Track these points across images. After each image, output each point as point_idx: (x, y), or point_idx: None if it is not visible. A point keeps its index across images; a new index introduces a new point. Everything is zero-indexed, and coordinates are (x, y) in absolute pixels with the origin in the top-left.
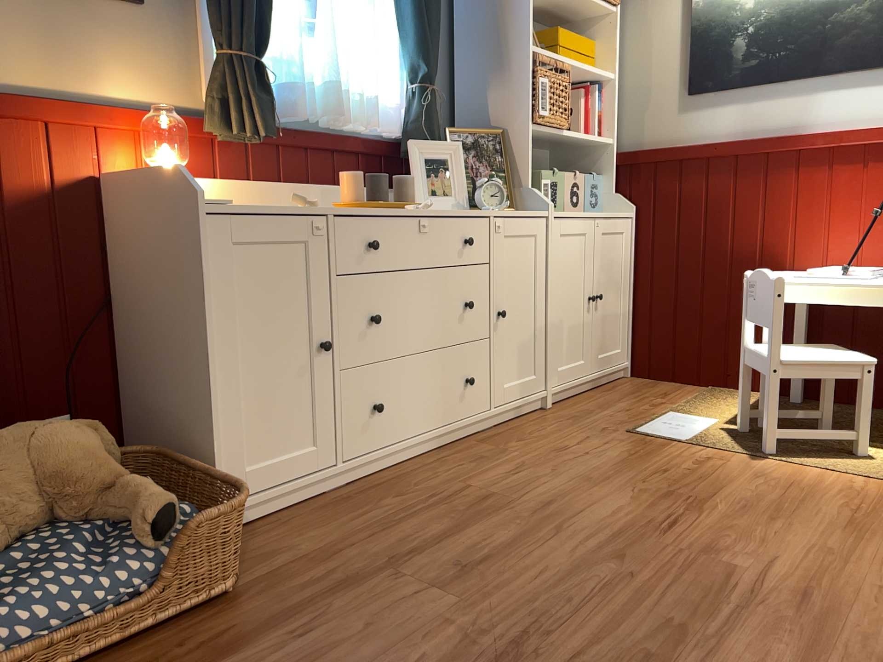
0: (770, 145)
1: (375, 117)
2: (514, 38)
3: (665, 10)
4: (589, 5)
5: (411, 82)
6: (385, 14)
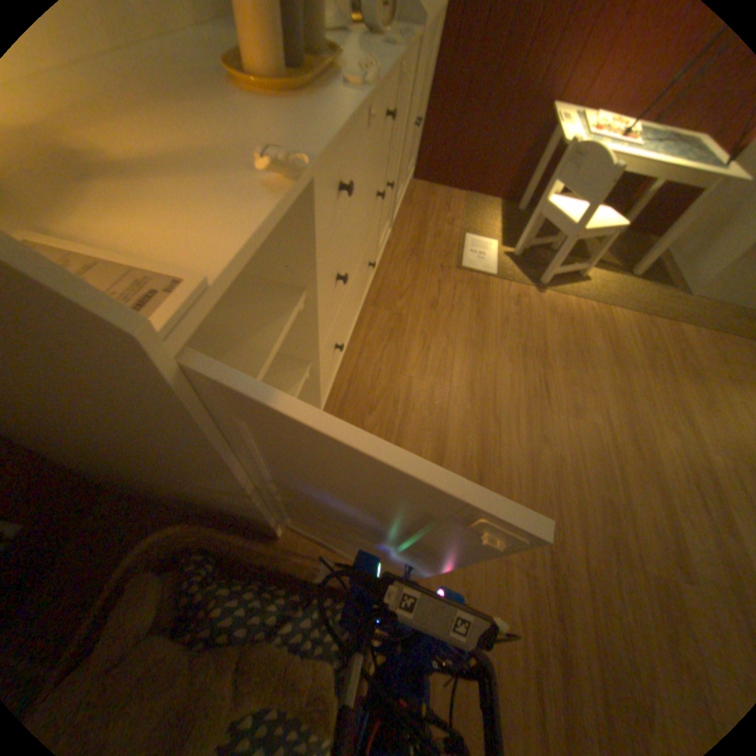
0: None
1: None
2: None
3: None
4: None
5: None
6: None
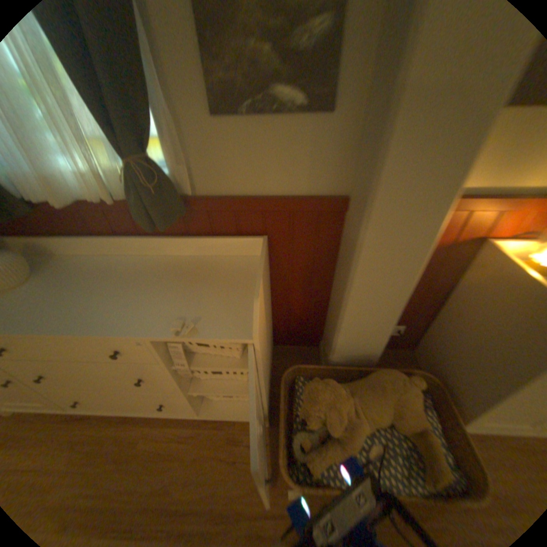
0: None
1: None
2: None
3: None
4: None
5: None
6: None
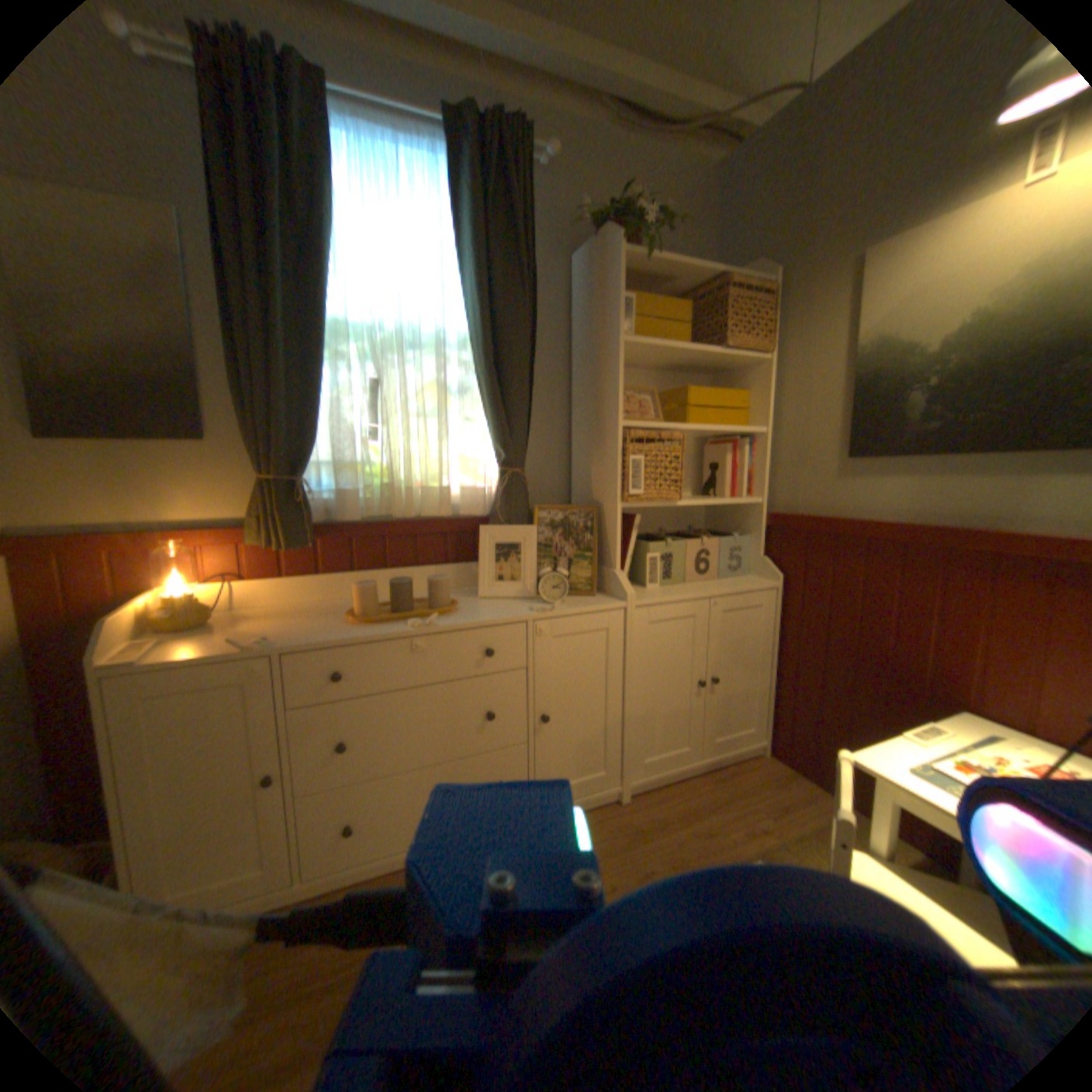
0: (956, 538)
1: (463, 499)
2: (608, 412)
3: (828, 353)
4: (730, 357)
5: (497, 464)
6: (473, 402)
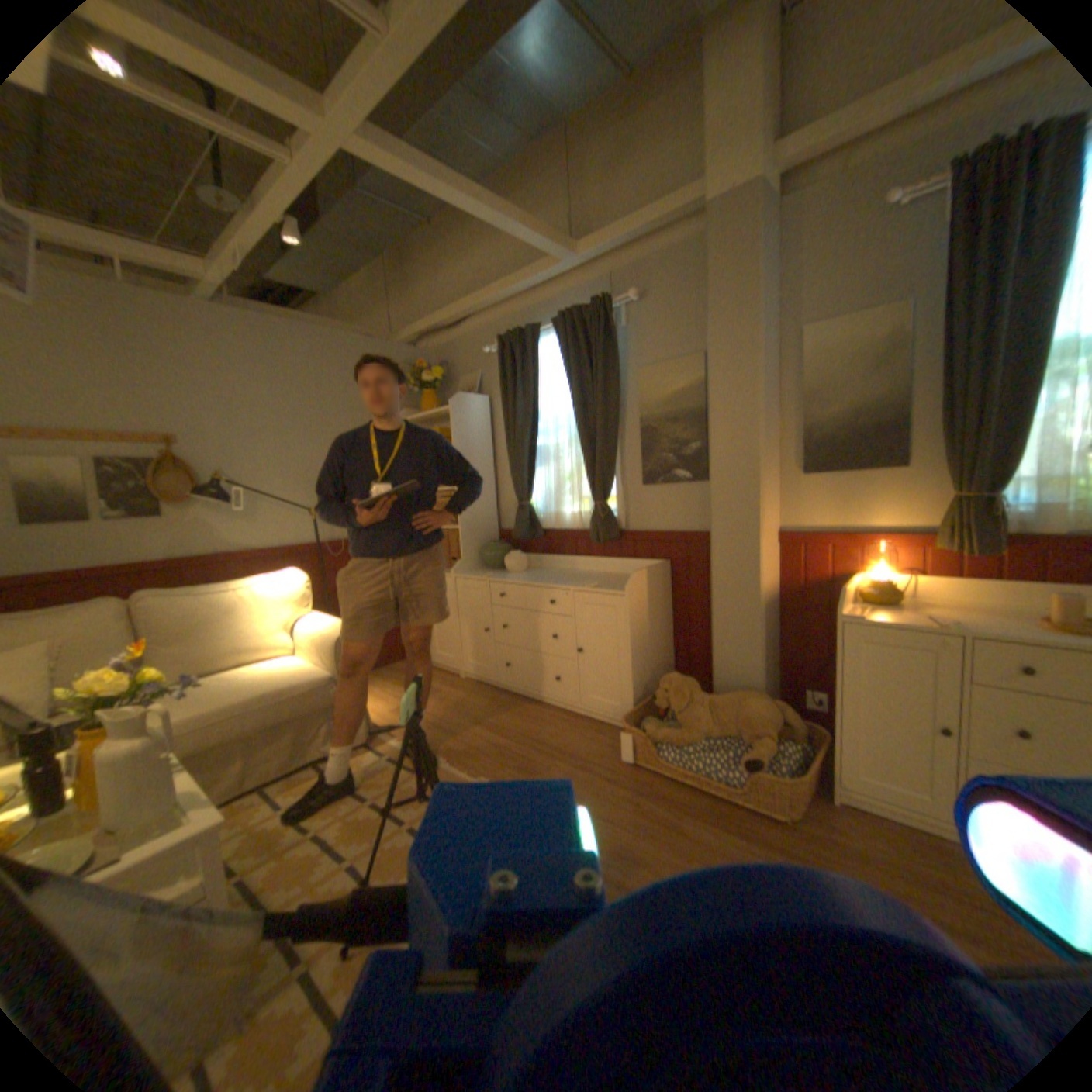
0: None
1: None
2: None
3: None
4: None
5: None
6: None
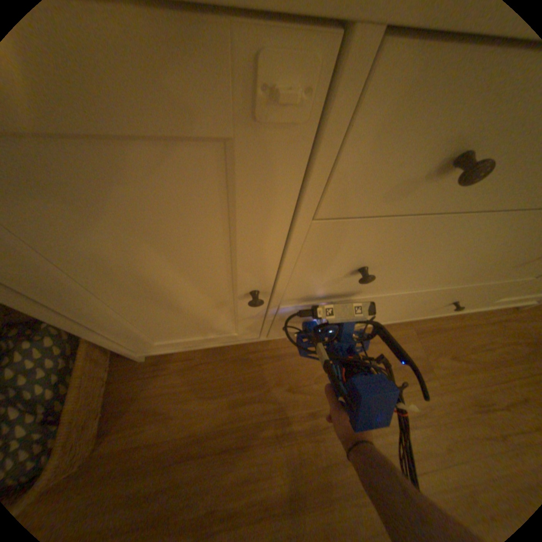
0: None
1: None
2: None
3: None
4: None
5: None
6: None
